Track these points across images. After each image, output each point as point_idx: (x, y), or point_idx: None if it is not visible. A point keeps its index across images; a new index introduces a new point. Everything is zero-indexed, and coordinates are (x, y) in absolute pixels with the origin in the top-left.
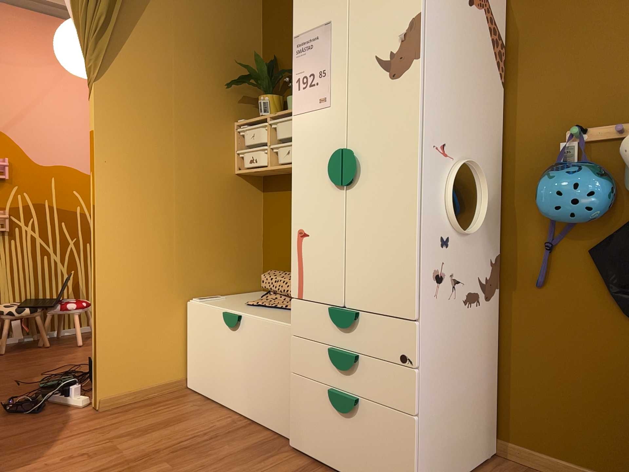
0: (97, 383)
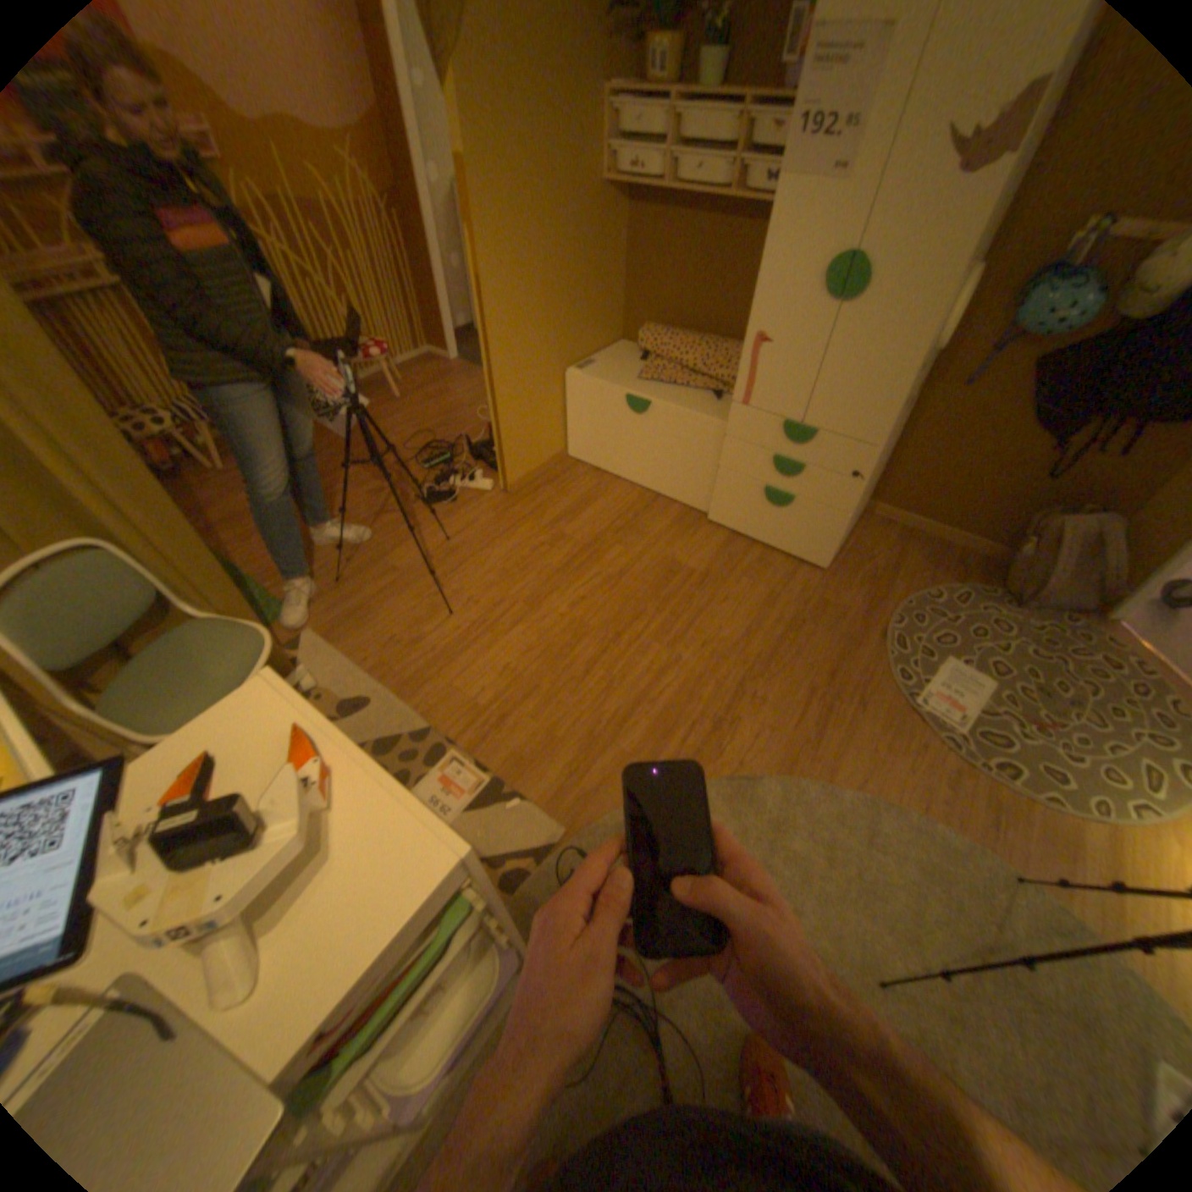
0: (505, 472)
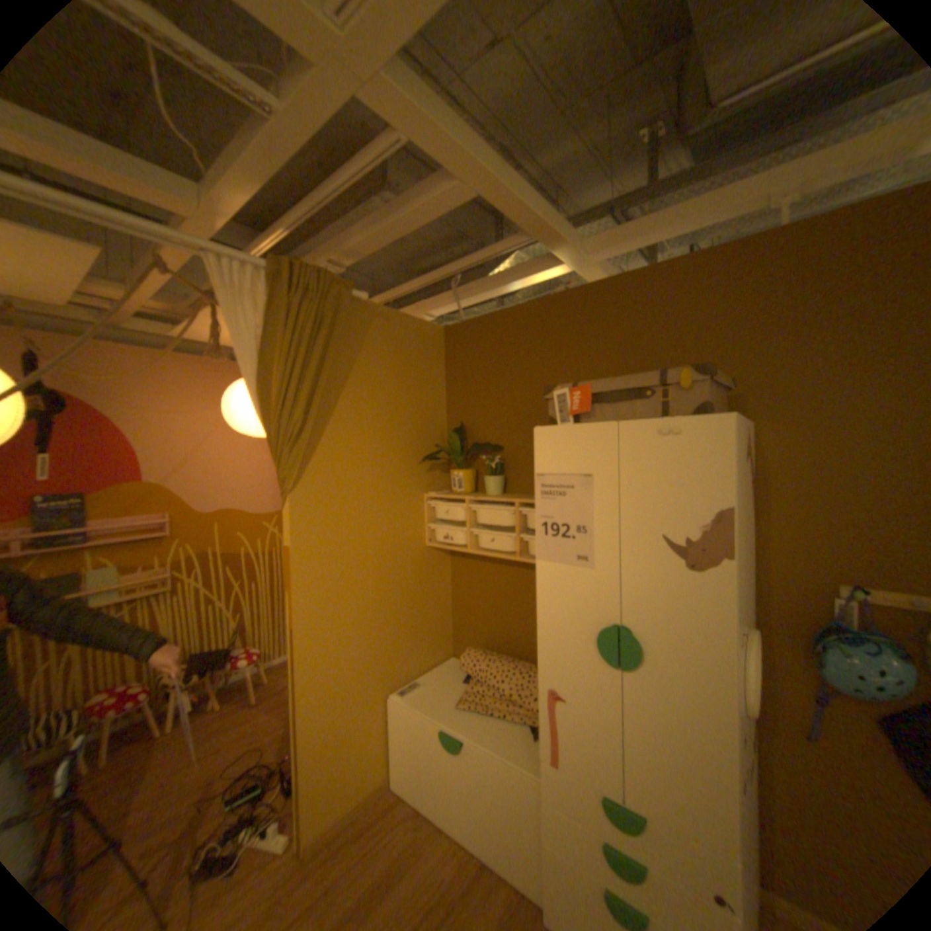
0: (301, 829)
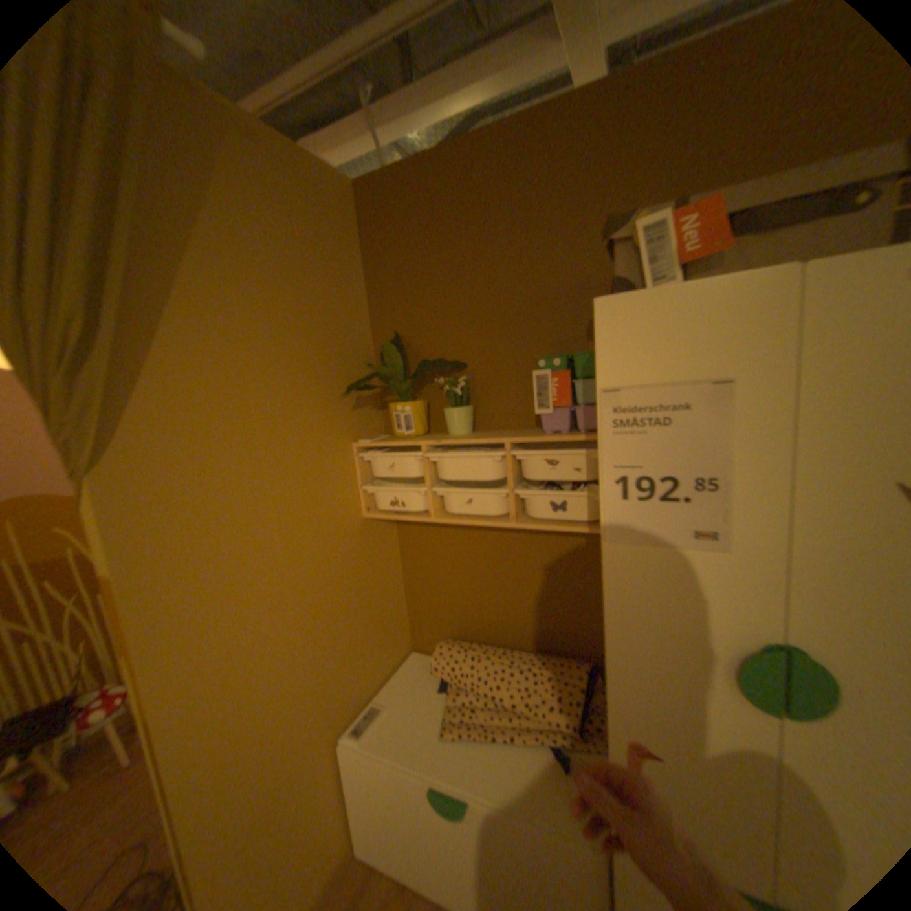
0: None
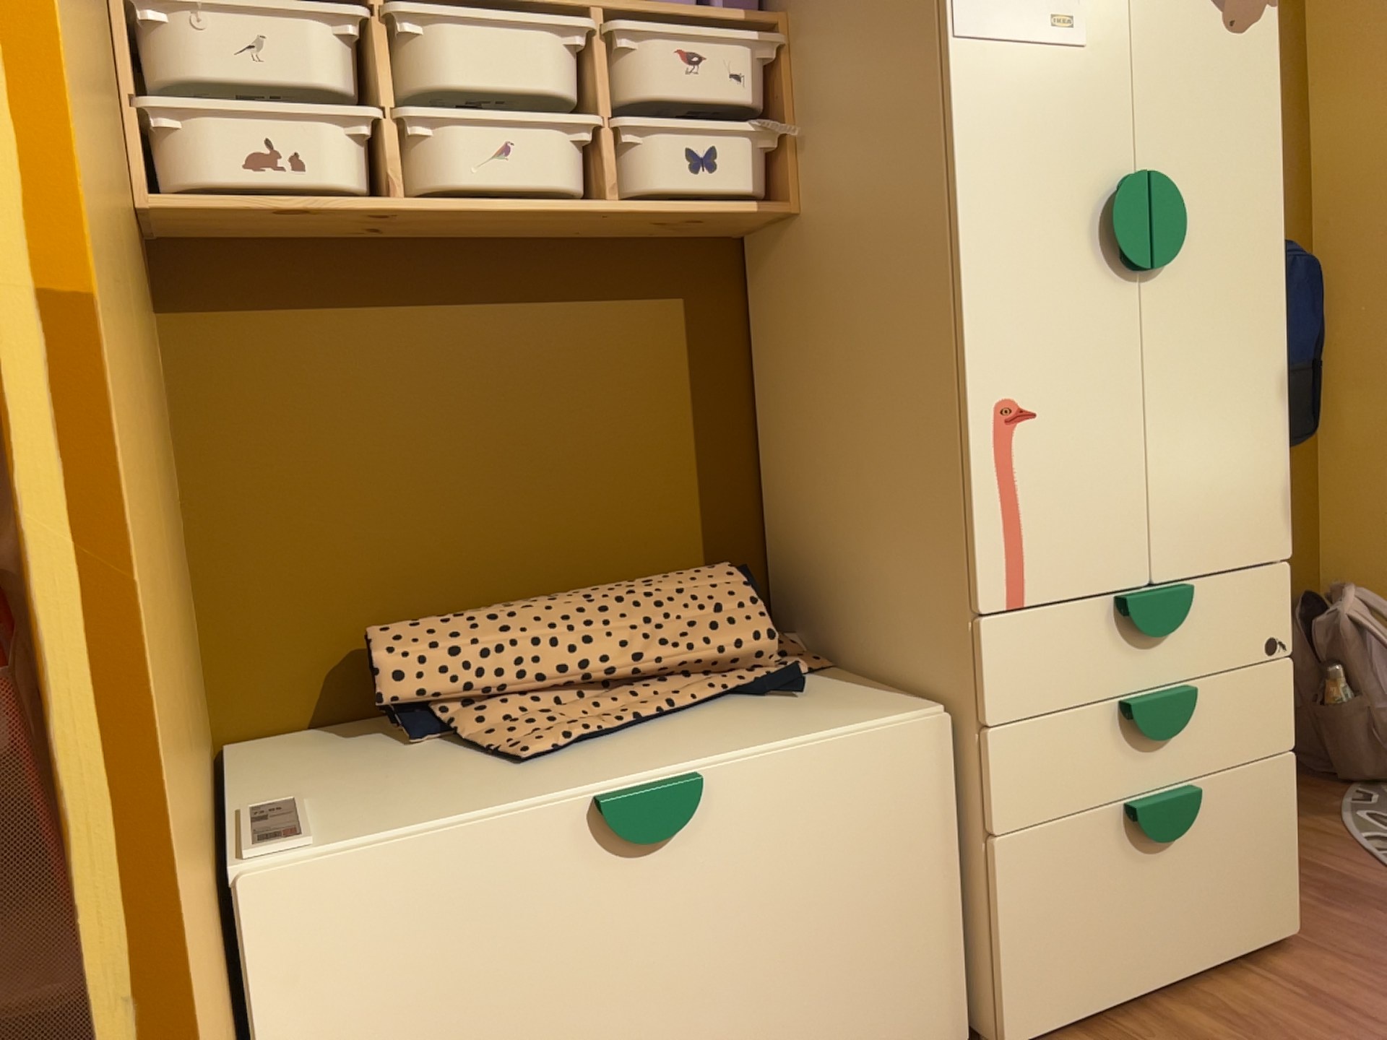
0: None
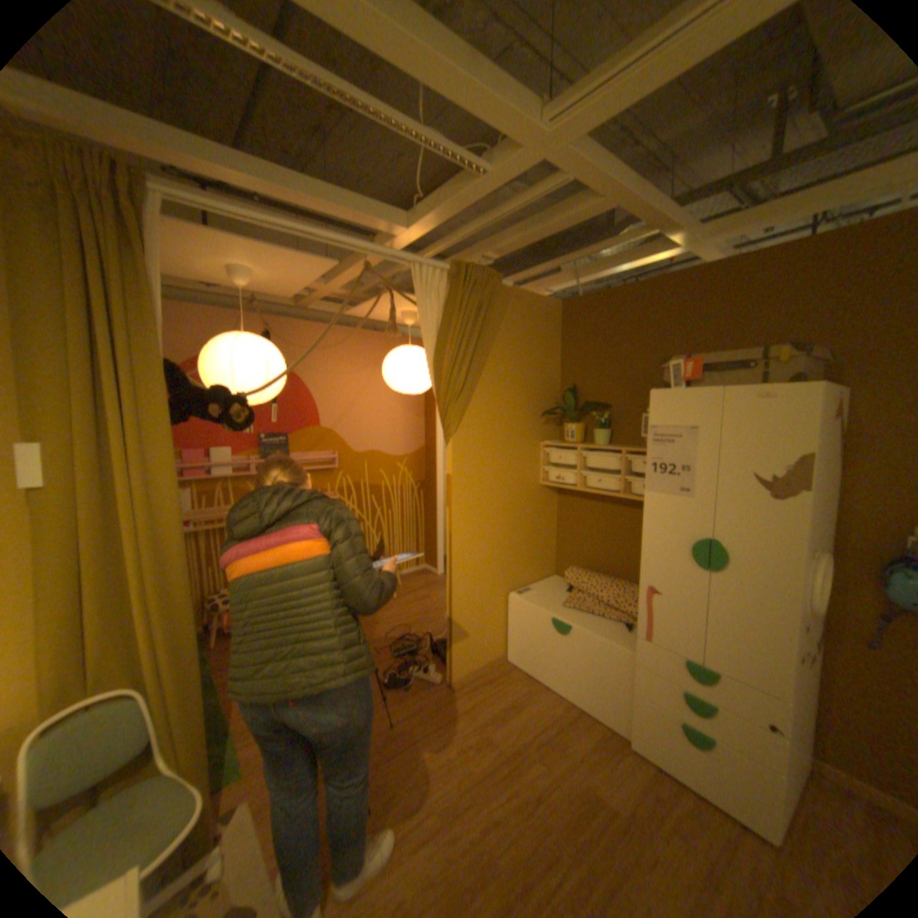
0: (452, 669)
